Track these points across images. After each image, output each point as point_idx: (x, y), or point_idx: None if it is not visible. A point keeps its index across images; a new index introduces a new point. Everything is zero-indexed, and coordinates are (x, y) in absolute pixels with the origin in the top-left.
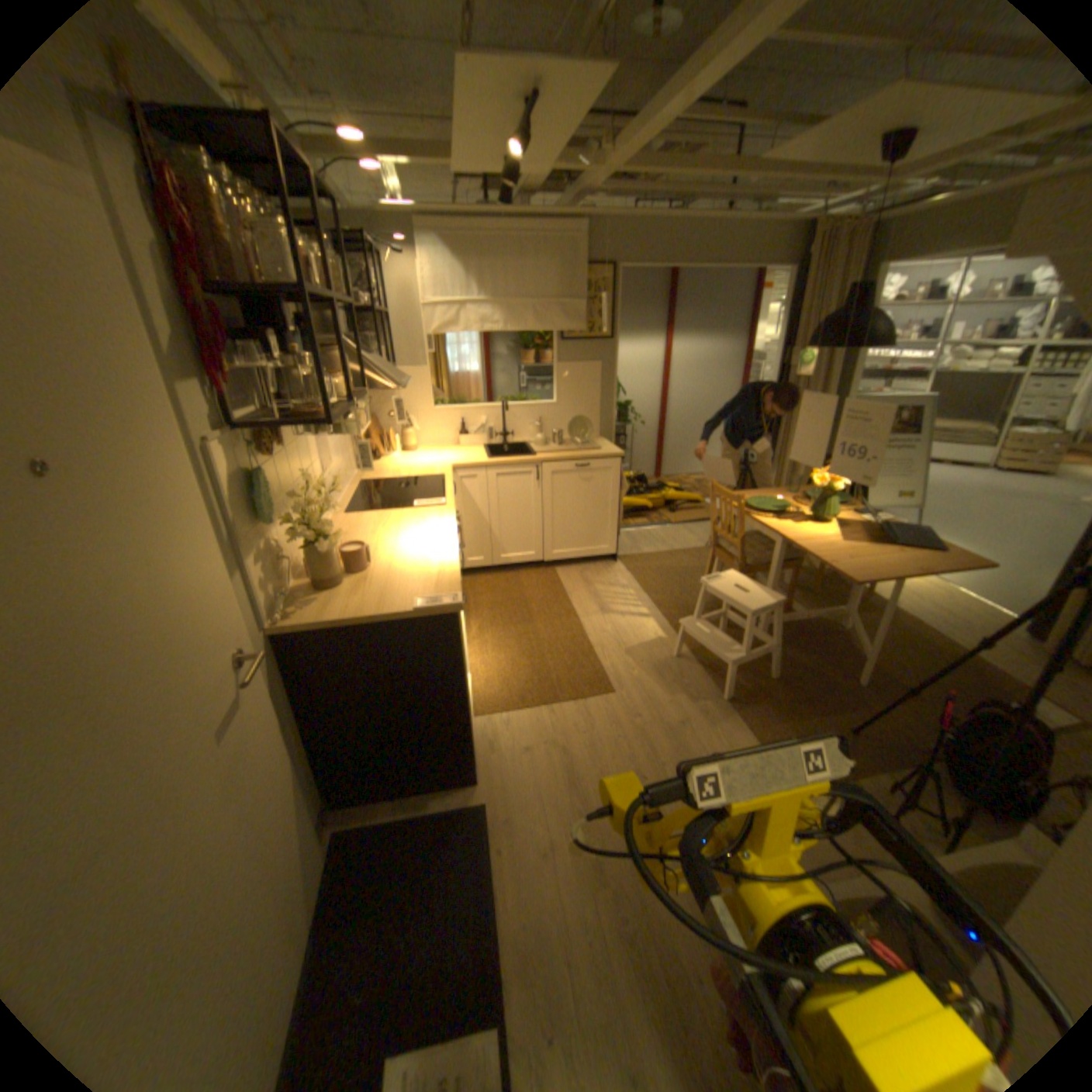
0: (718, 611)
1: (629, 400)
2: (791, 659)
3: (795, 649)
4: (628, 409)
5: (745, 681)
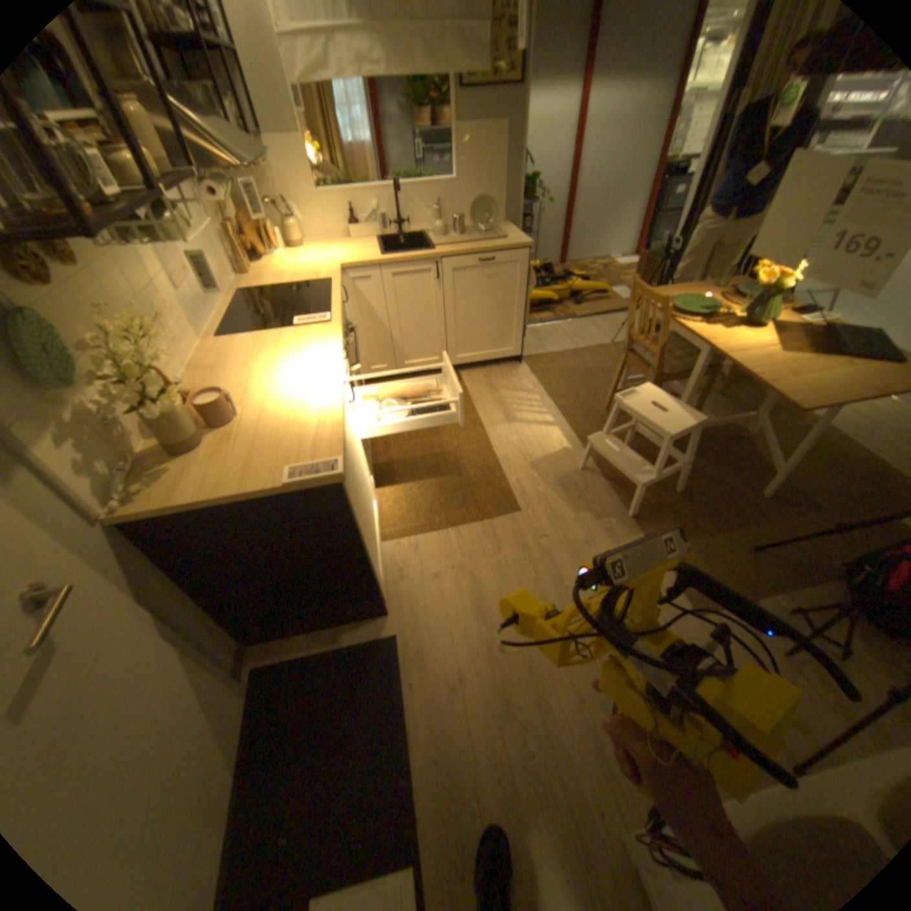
0: (623, 416)
1: (537, 171)
2: (696, 468)
3: (700, 457)
4: (536, 183)
5: (650, 495)
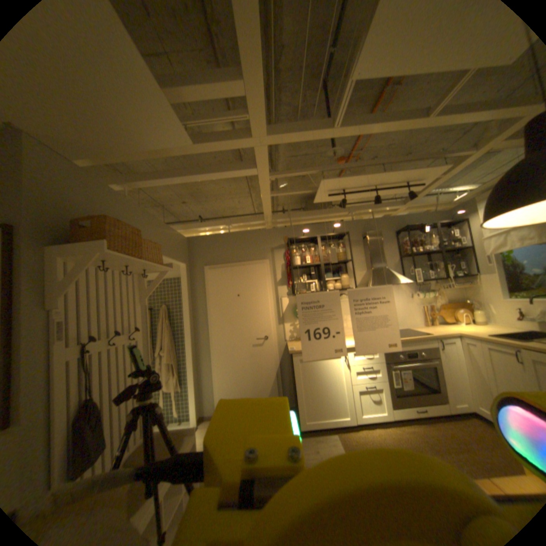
0: None
1: None
2: None
3: None
4: None
5: None
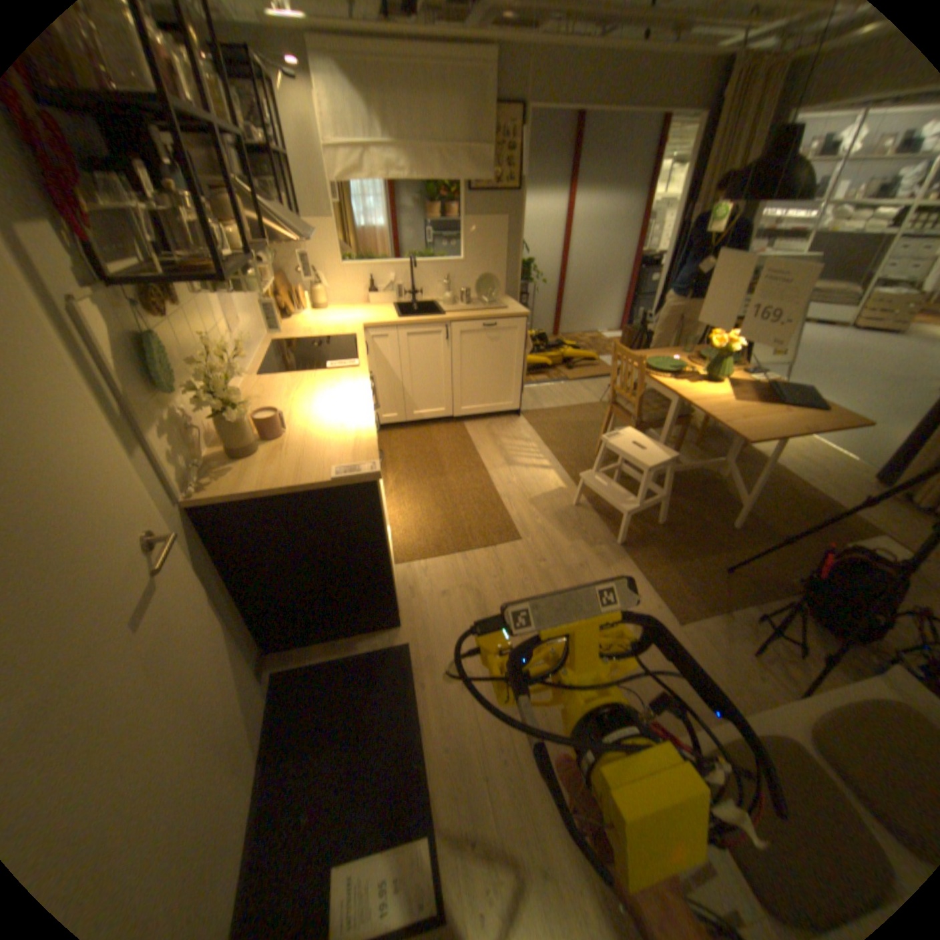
0: (611, 462)
1: (531, 257)
2: (676, 505)
3: (679, 496)
4: (531, 267)
5: (636, 526)
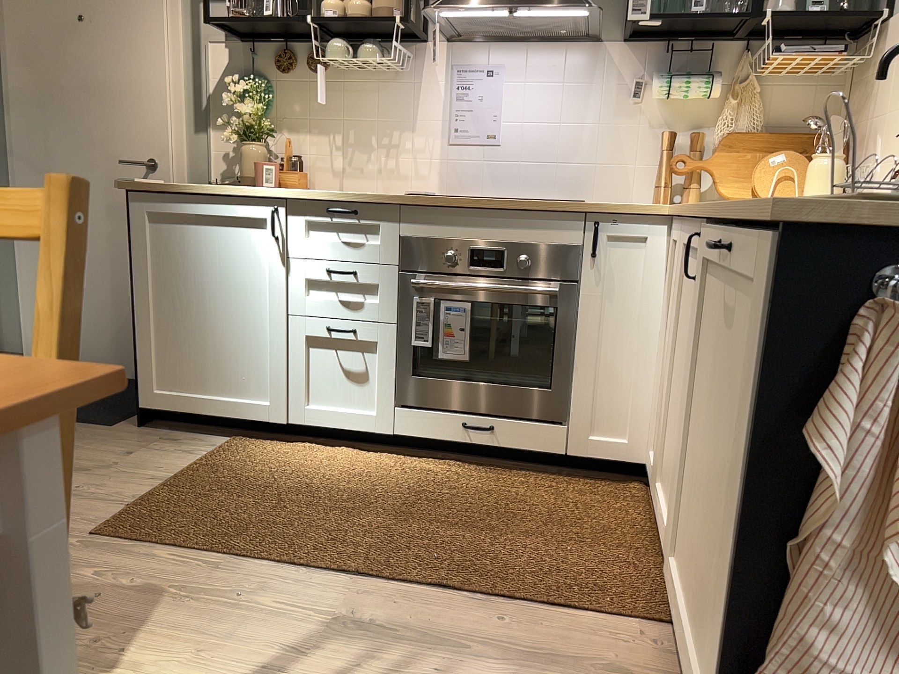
0: None
1: None
2: None
3: None
4: None
5: None
